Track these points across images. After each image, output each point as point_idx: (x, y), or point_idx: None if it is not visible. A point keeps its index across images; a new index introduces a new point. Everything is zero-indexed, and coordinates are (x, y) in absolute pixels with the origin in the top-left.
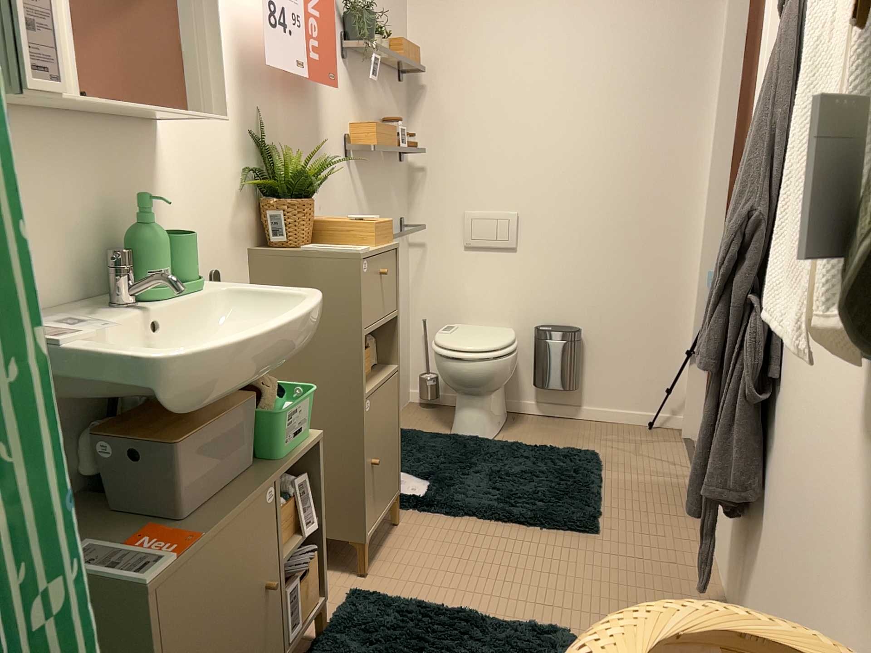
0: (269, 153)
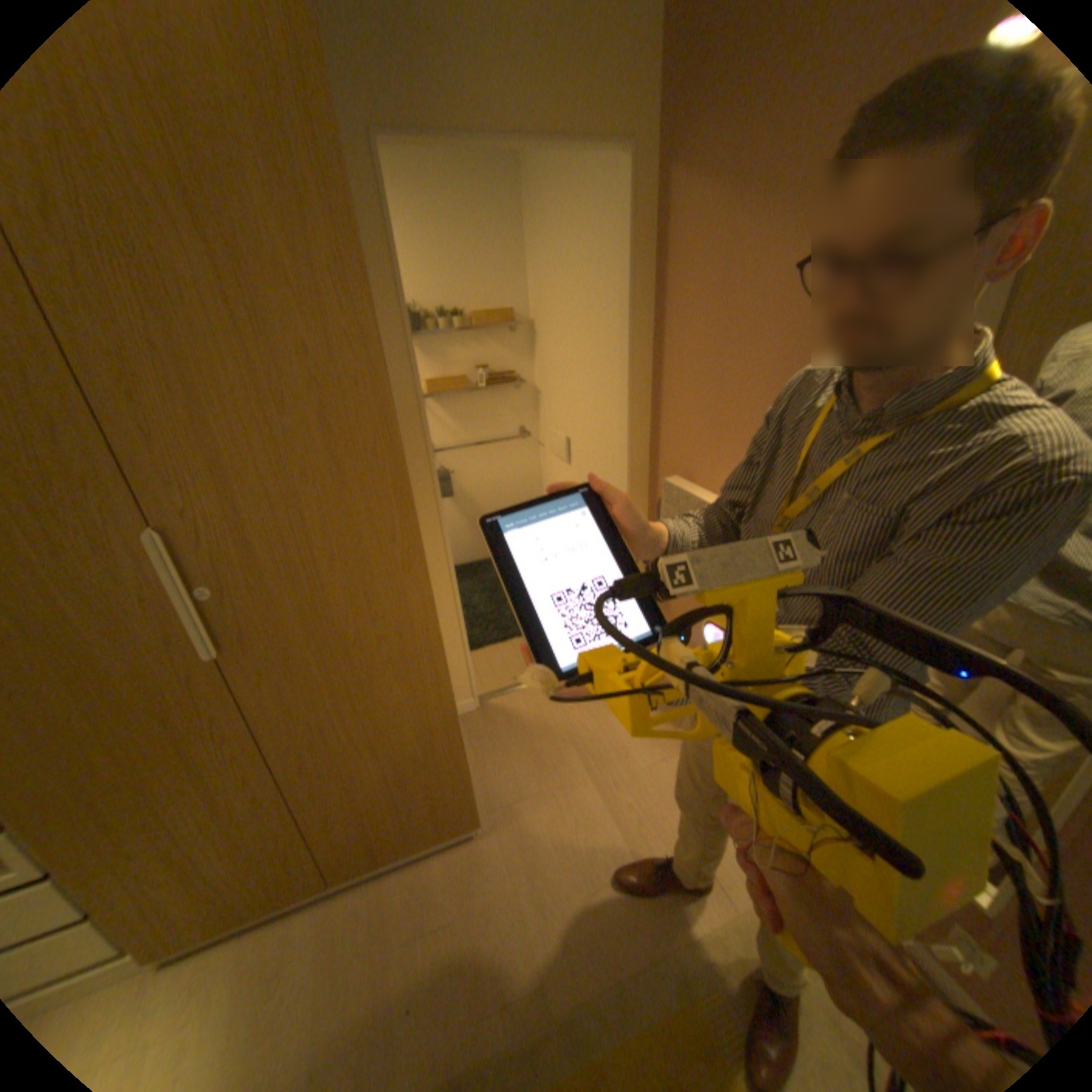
0: None
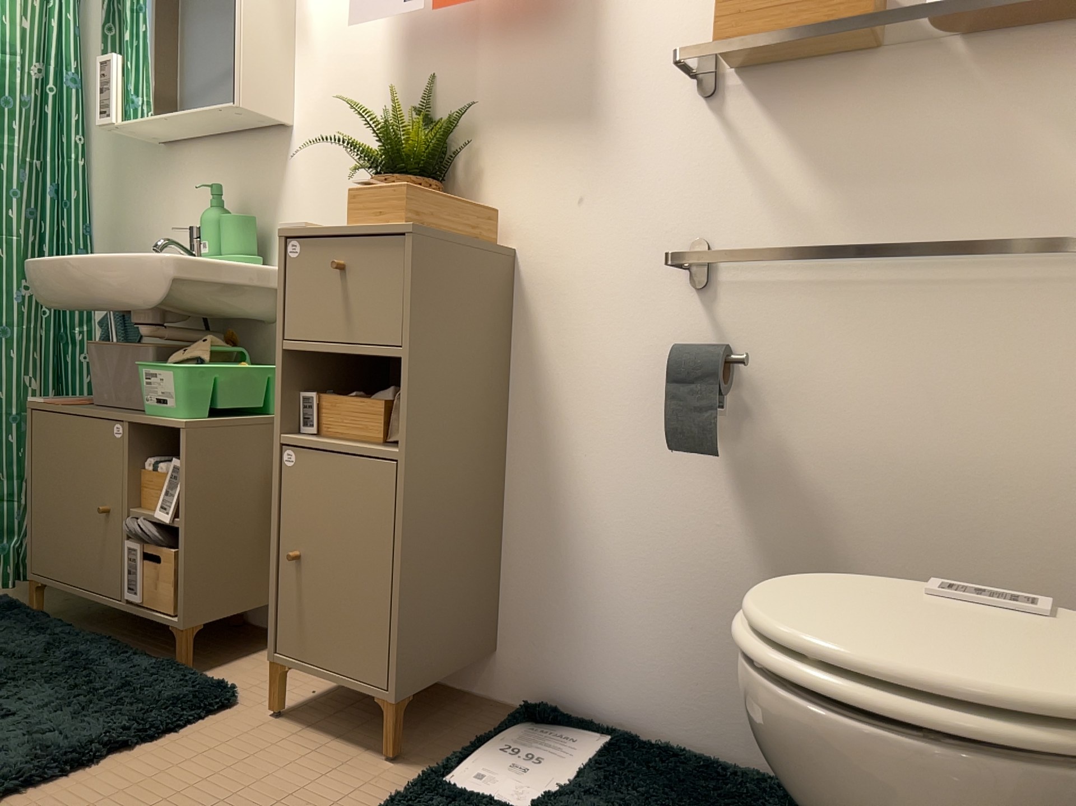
0: (442, 130)
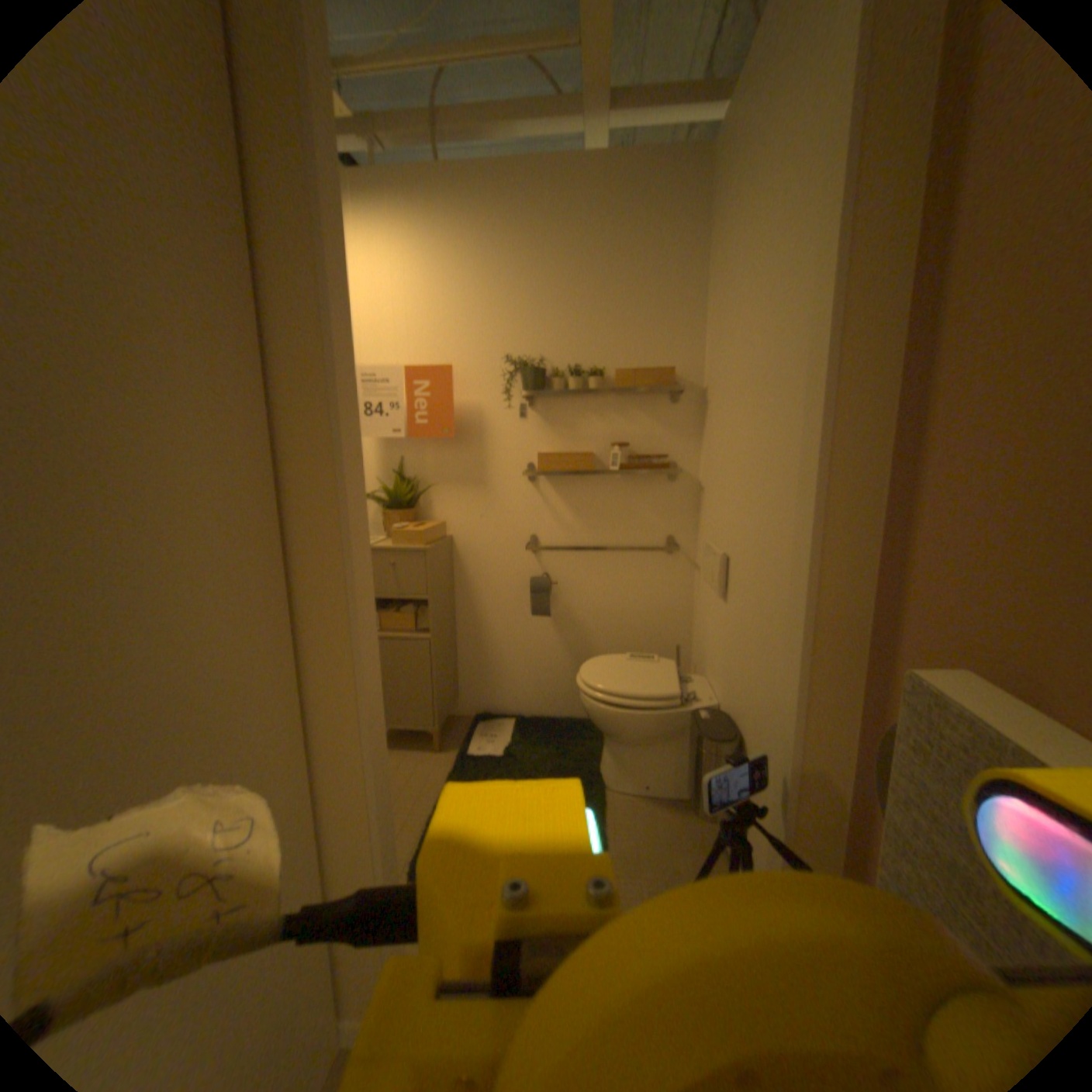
0: (410, 478)
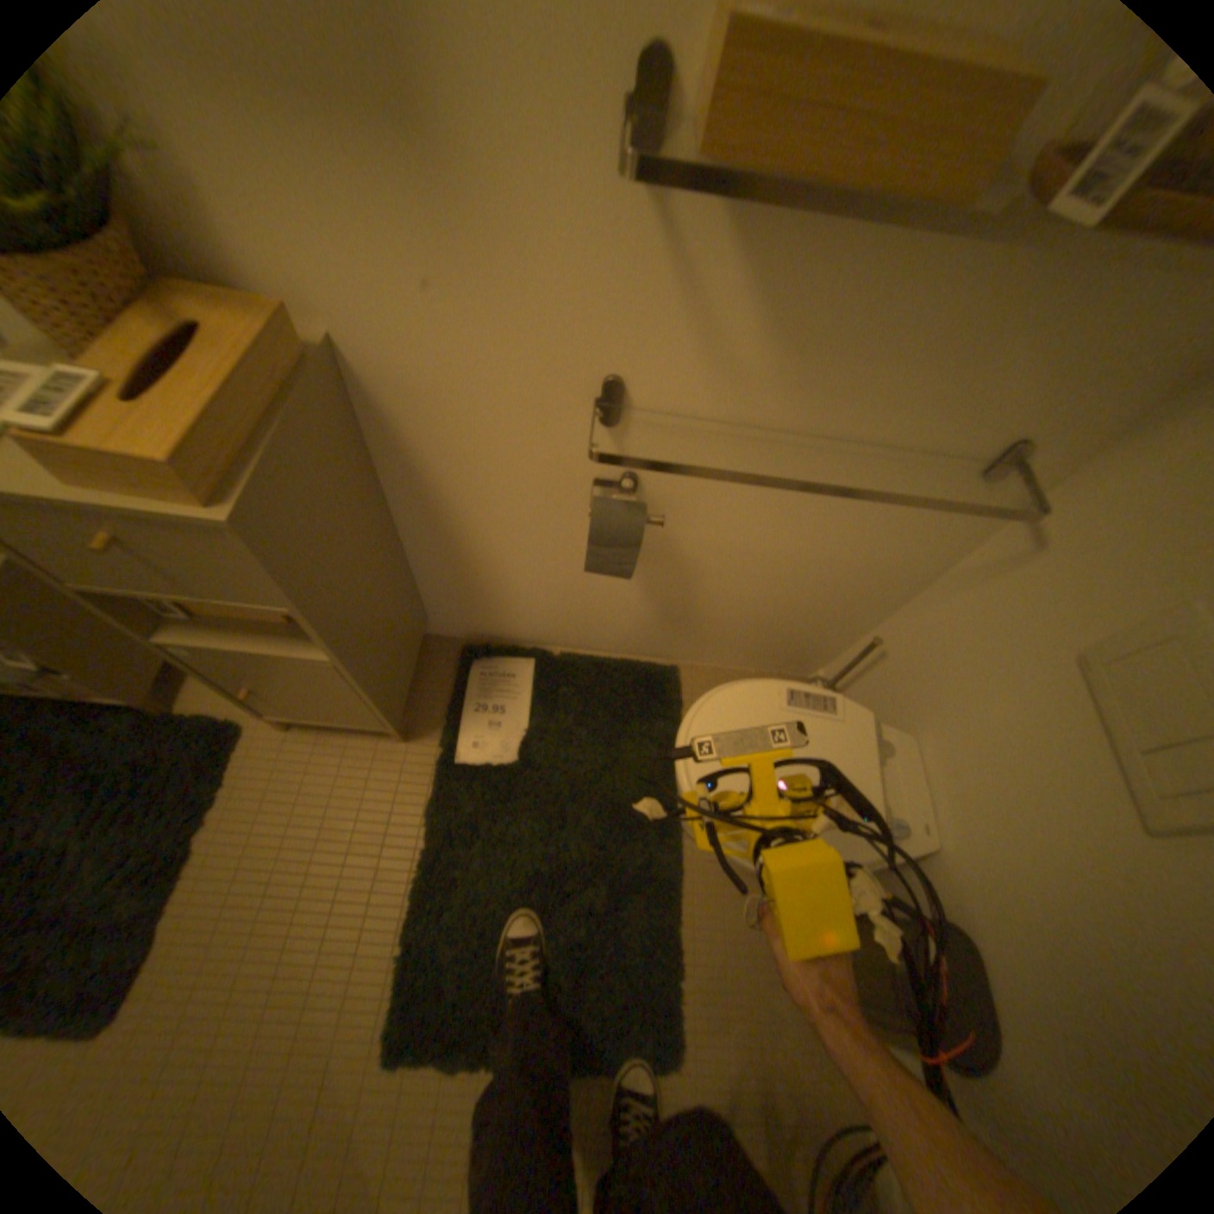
0: None
